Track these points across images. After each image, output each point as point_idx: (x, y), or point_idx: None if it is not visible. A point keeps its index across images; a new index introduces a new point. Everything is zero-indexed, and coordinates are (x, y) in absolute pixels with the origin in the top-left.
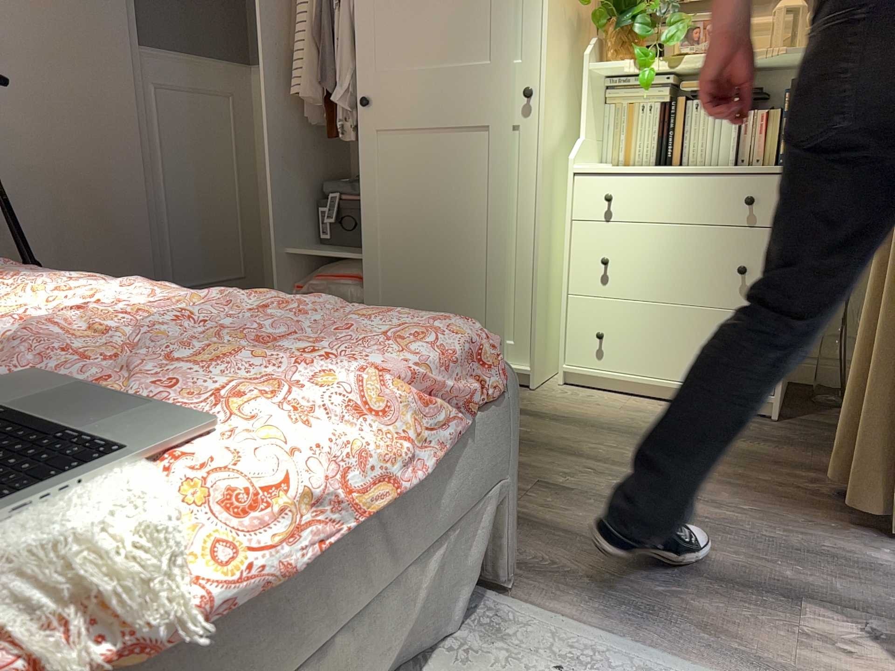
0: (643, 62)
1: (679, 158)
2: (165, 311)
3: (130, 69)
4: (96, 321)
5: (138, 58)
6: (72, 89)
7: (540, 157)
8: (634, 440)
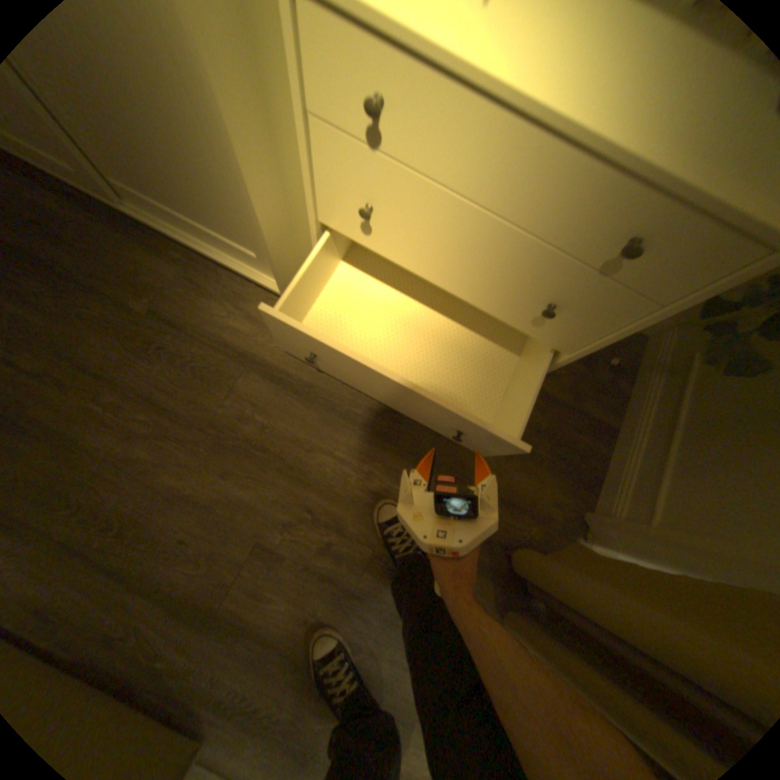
0: None
1: None
2: None
3: None
4: None
5: None
6: None
7: None
8: (367, 436)
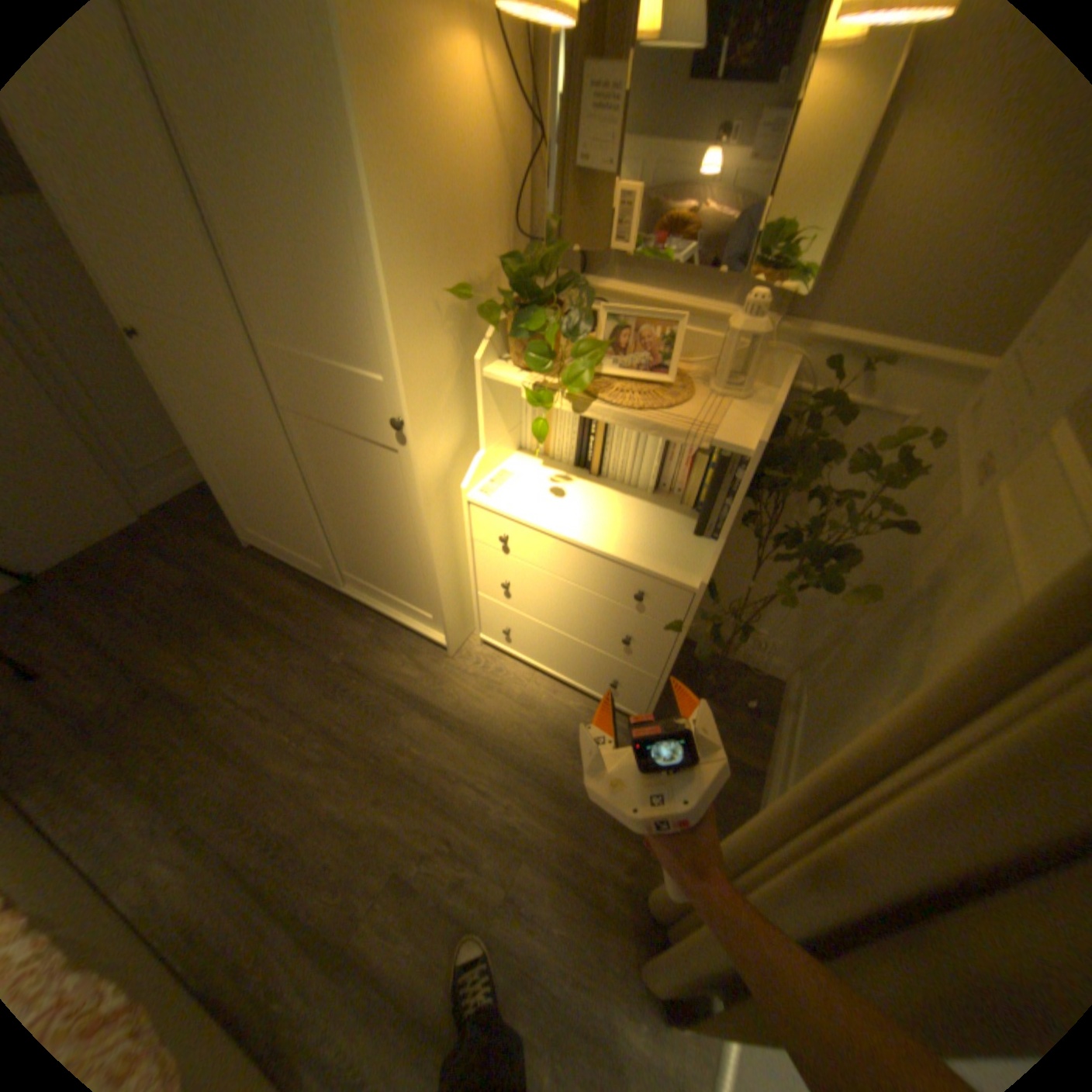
0: (542, 400)
1: (600, 468)
2: None
3: None
4: None
5: None
6: None
7: (424, 497)
8: (508, 770)
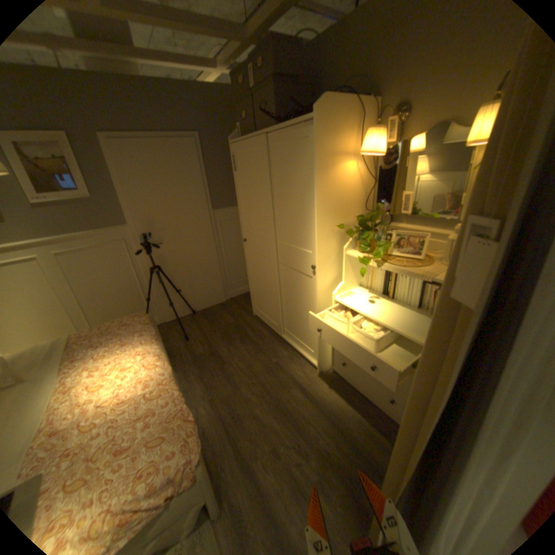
0: (365, 262)
1: (393, 295)
2: (124, 405)
3: (208, 220)
4: (100, 414)
5: (212, 215)
6: (189, 233)
7: (318, 295)
8: (332, 428)
